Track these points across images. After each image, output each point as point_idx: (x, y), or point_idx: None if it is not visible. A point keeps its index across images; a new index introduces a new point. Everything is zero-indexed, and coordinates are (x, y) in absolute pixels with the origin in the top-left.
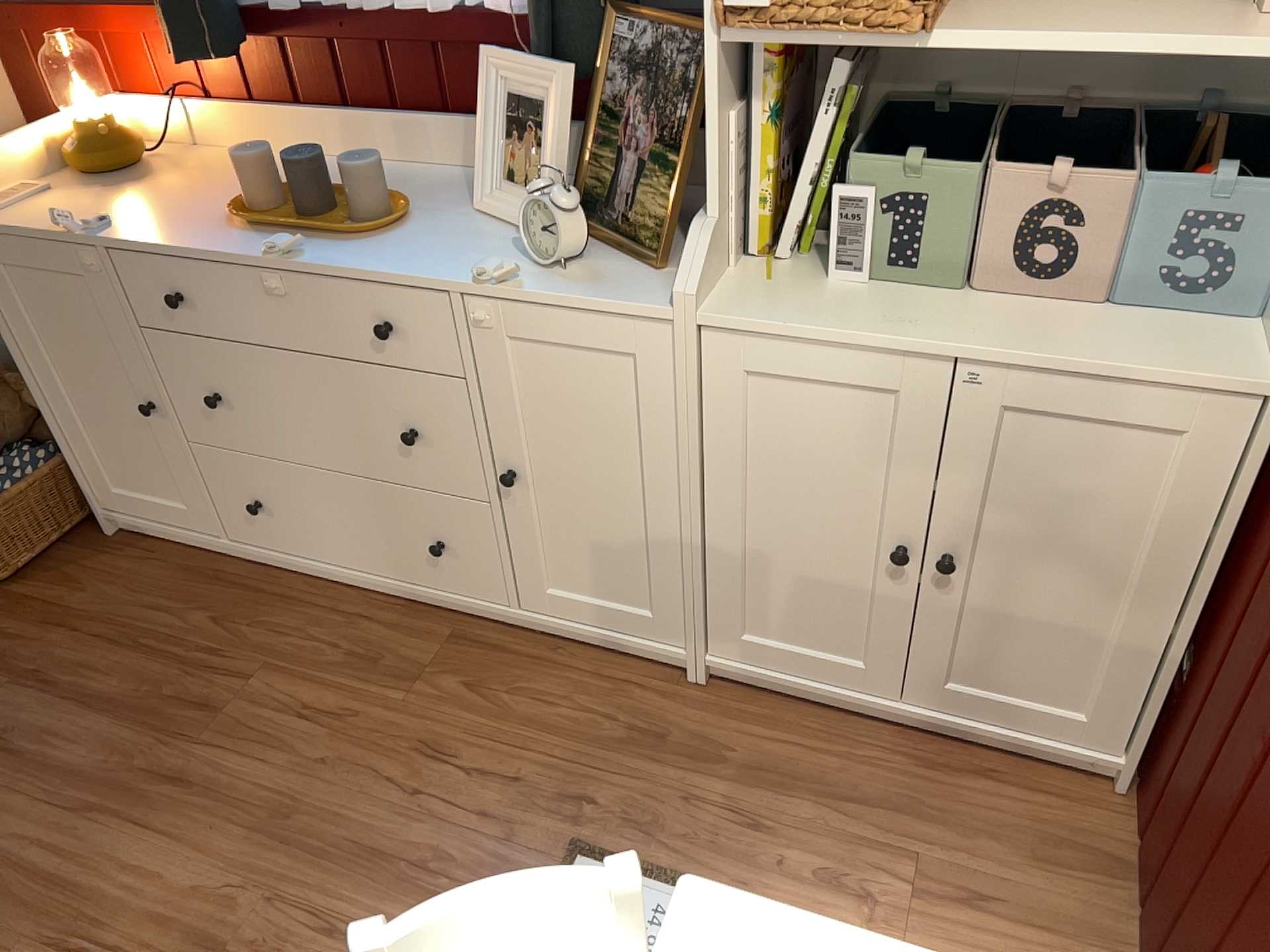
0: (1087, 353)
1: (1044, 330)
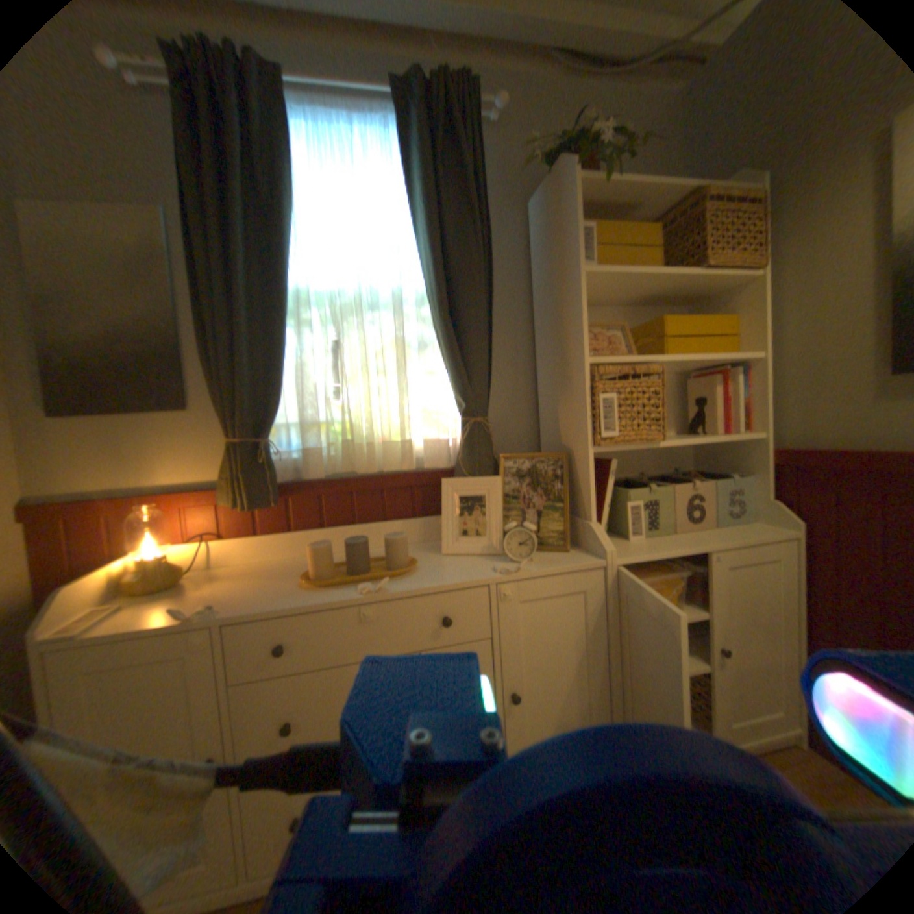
0: (745, 537)
1: (719, 536)
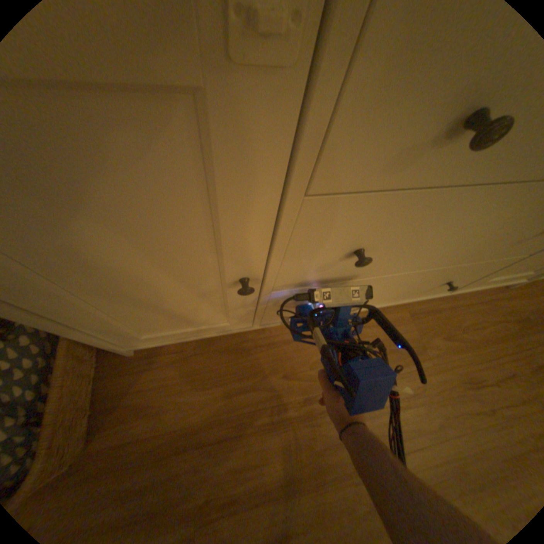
0: None
1: None
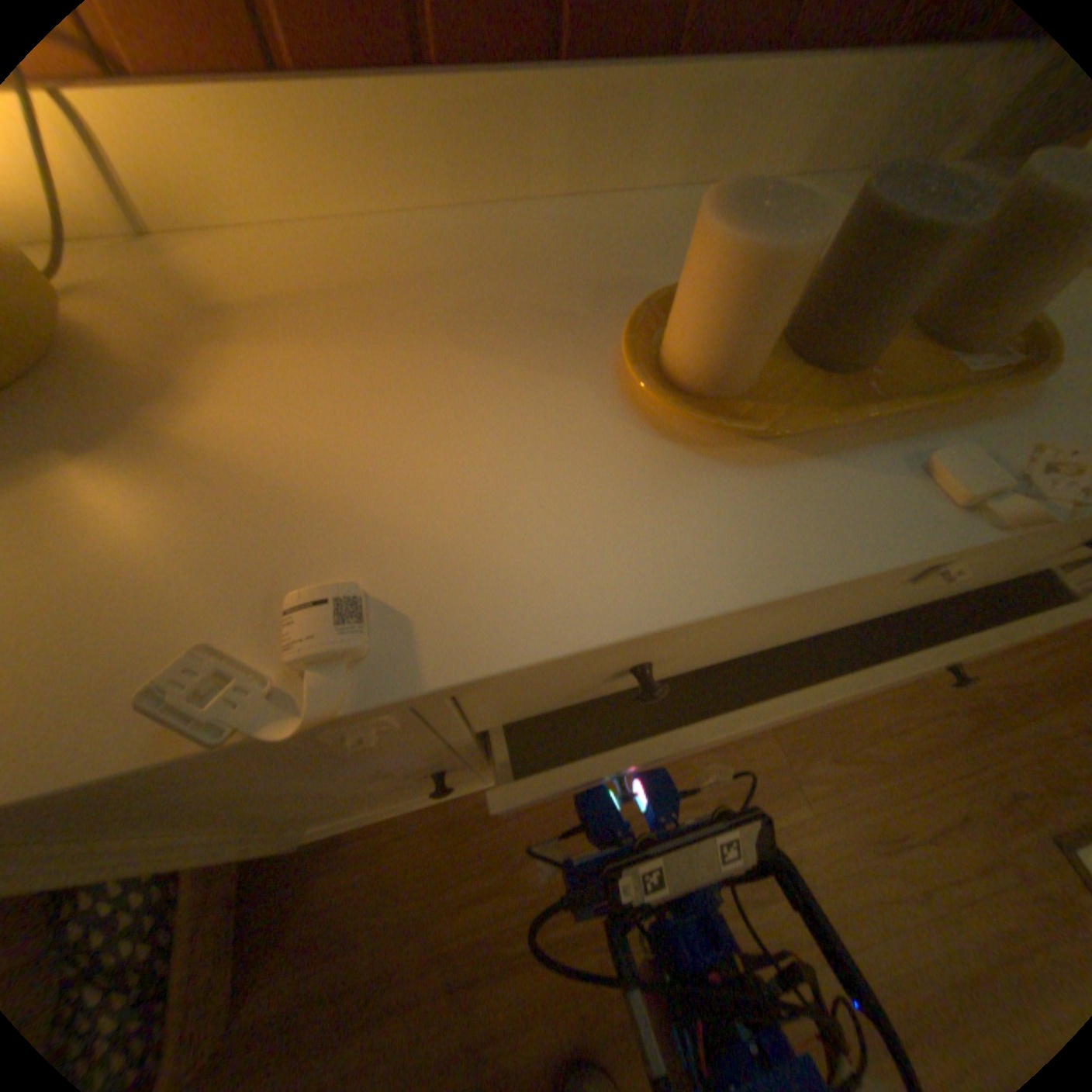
0: None
1: None
